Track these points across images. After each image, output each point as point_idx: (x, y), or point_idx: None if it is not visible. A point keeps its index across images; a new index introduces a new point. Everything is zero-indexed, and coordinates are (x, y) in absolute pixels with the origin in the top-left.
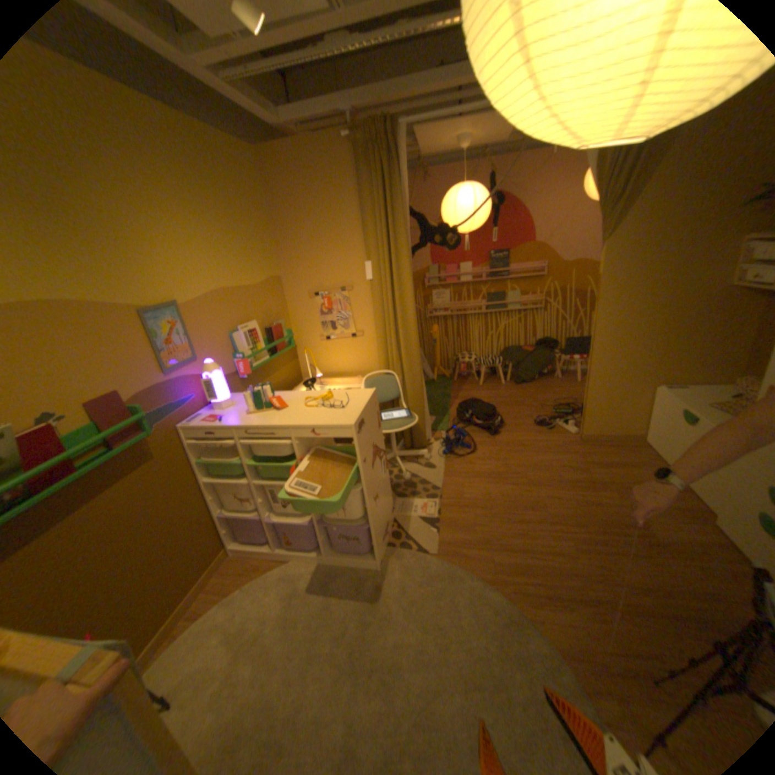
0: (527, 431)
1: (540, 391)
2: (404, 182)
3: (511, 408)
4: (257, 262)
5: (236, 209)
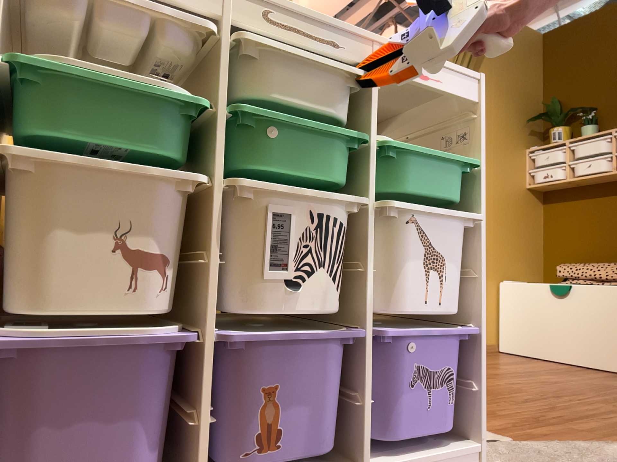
0: None
1: None
2: None
3: None
4: None
5: None
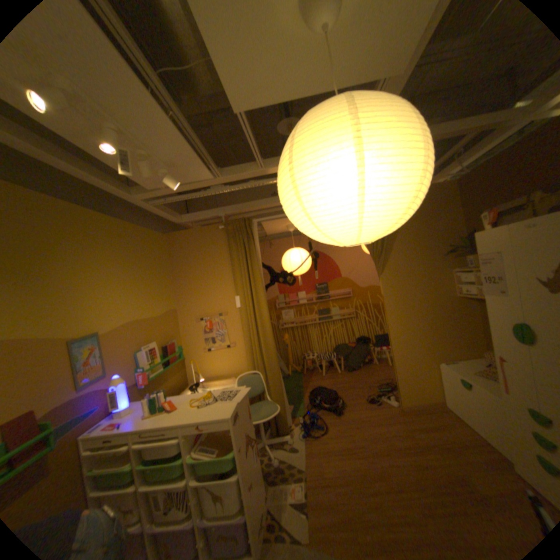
0: (363, 409)
1: (366, 376)
2: (257, 250)
3: (348, 392)
4: (161, 301)
5: (150, 269)
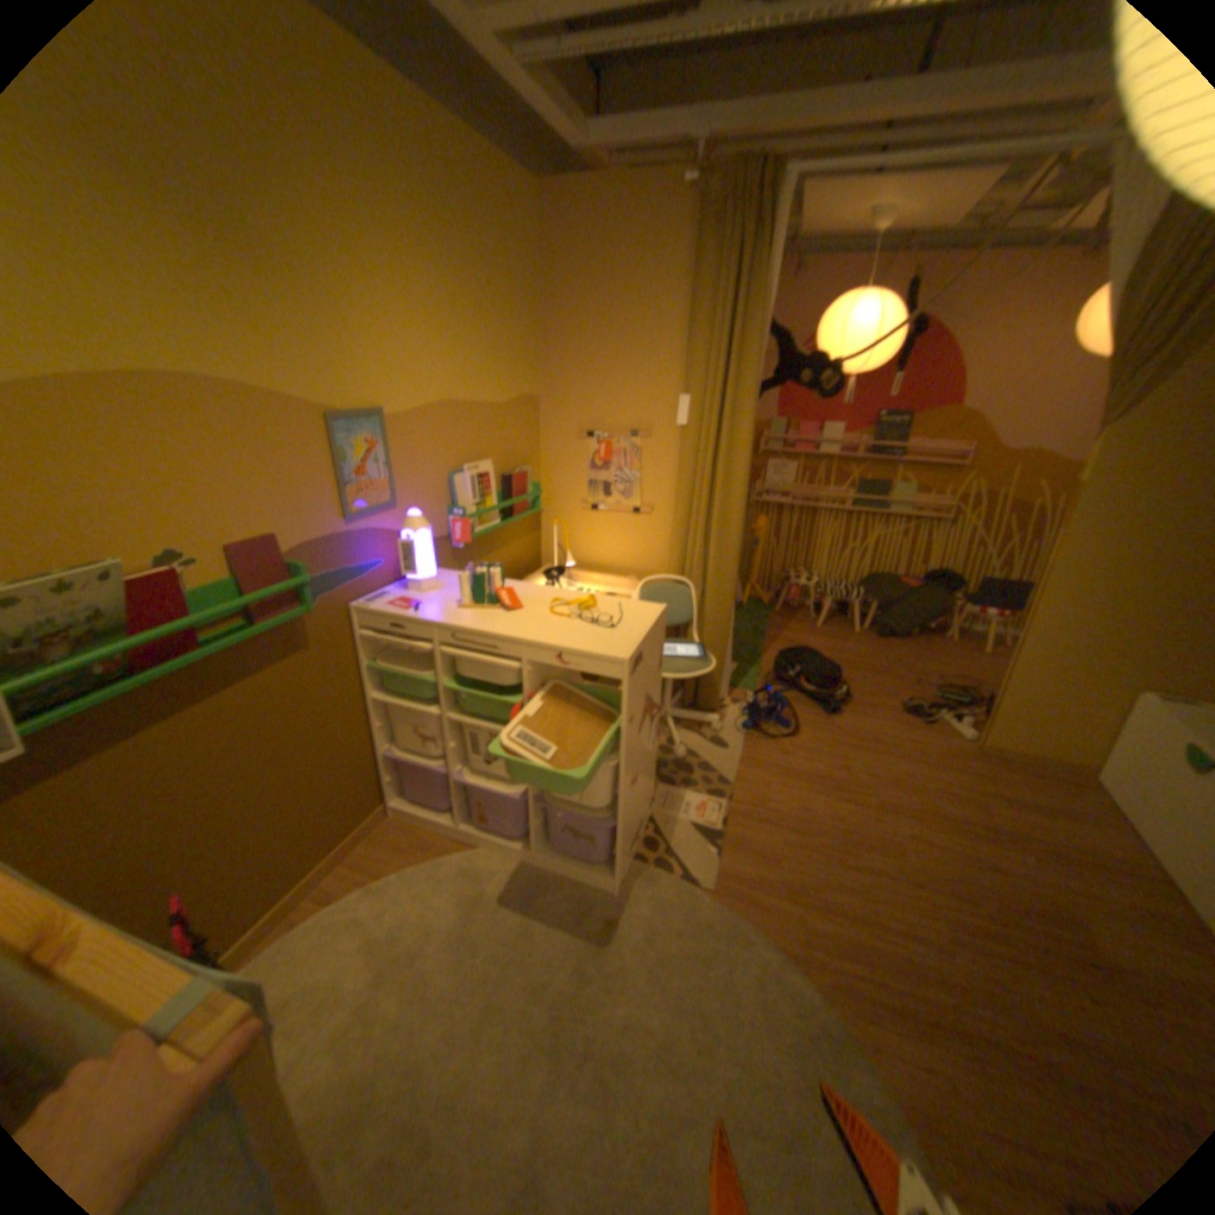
0: (888, 719)
1: (917, 656)
2: (772, 273)
3: (864, 676)
4: (509, 369)
5: (494, 278)
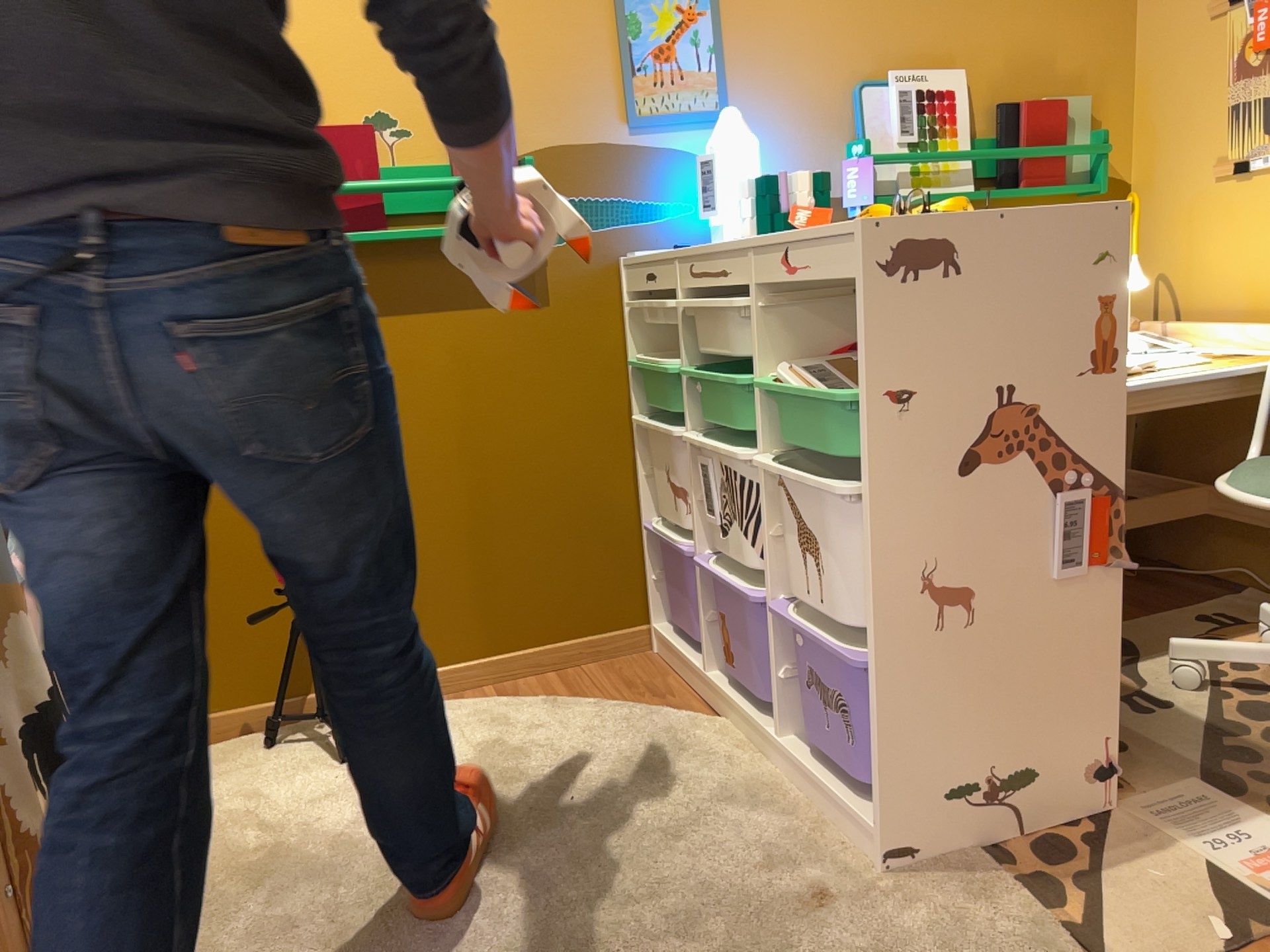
0: None
1: None
2: None
3: None
4: None
5: None
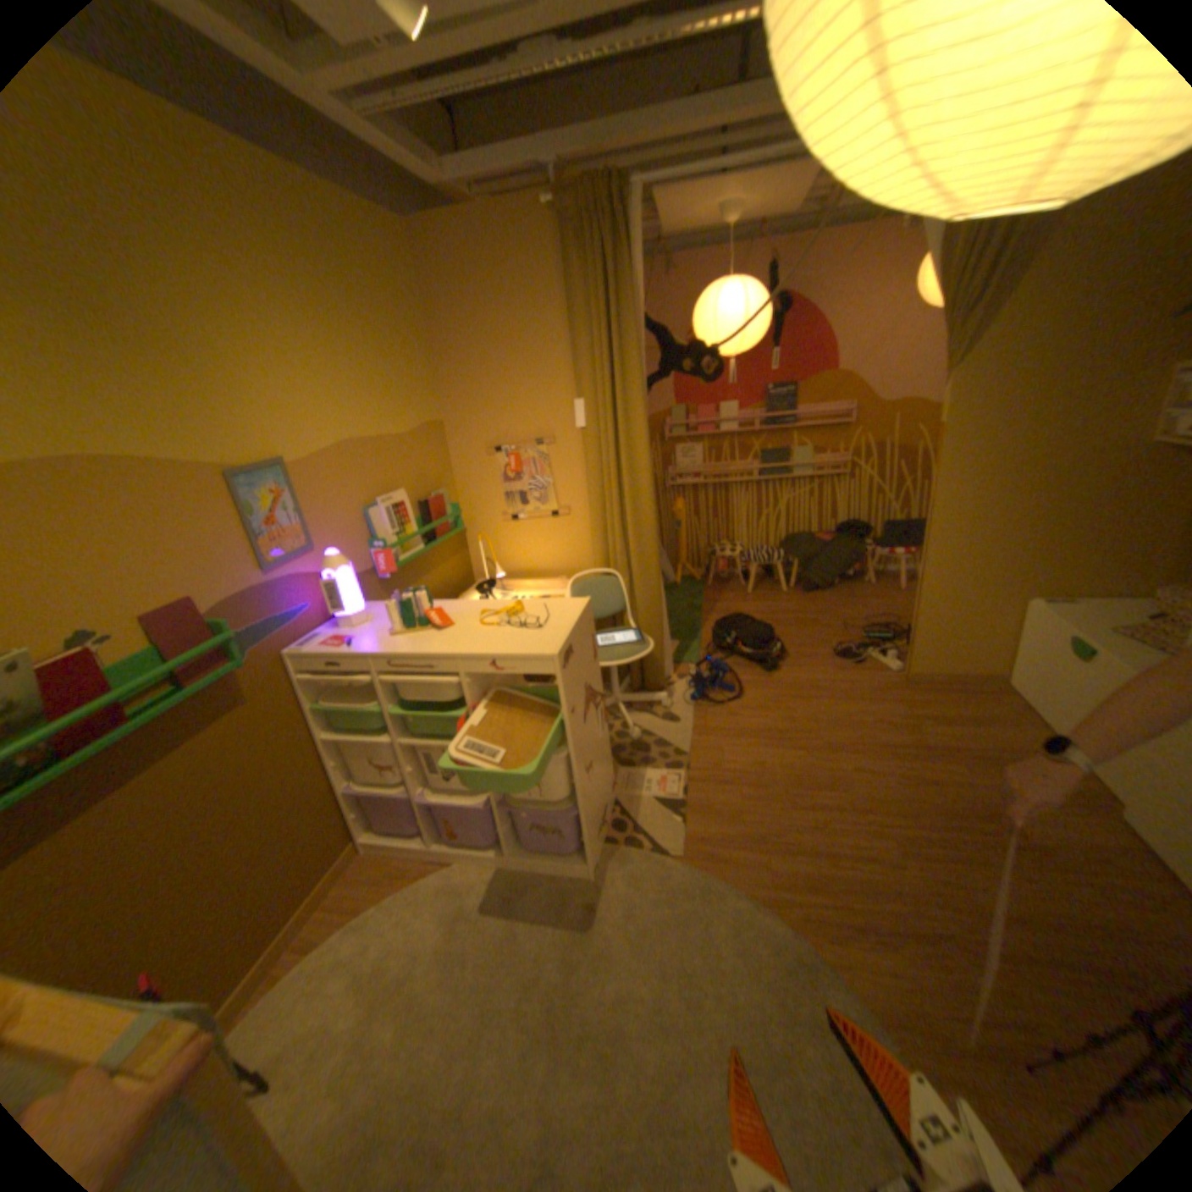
0: (822, 666)
1: (842, 603)
2: (637, 275)
3: (797, 630)
4: (408, 399)
5: (377, 315)
